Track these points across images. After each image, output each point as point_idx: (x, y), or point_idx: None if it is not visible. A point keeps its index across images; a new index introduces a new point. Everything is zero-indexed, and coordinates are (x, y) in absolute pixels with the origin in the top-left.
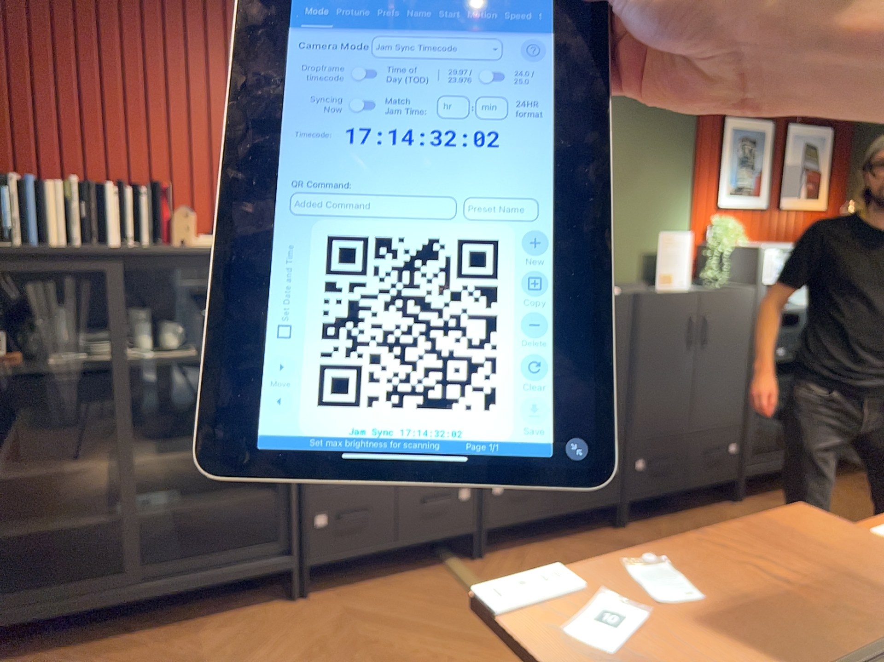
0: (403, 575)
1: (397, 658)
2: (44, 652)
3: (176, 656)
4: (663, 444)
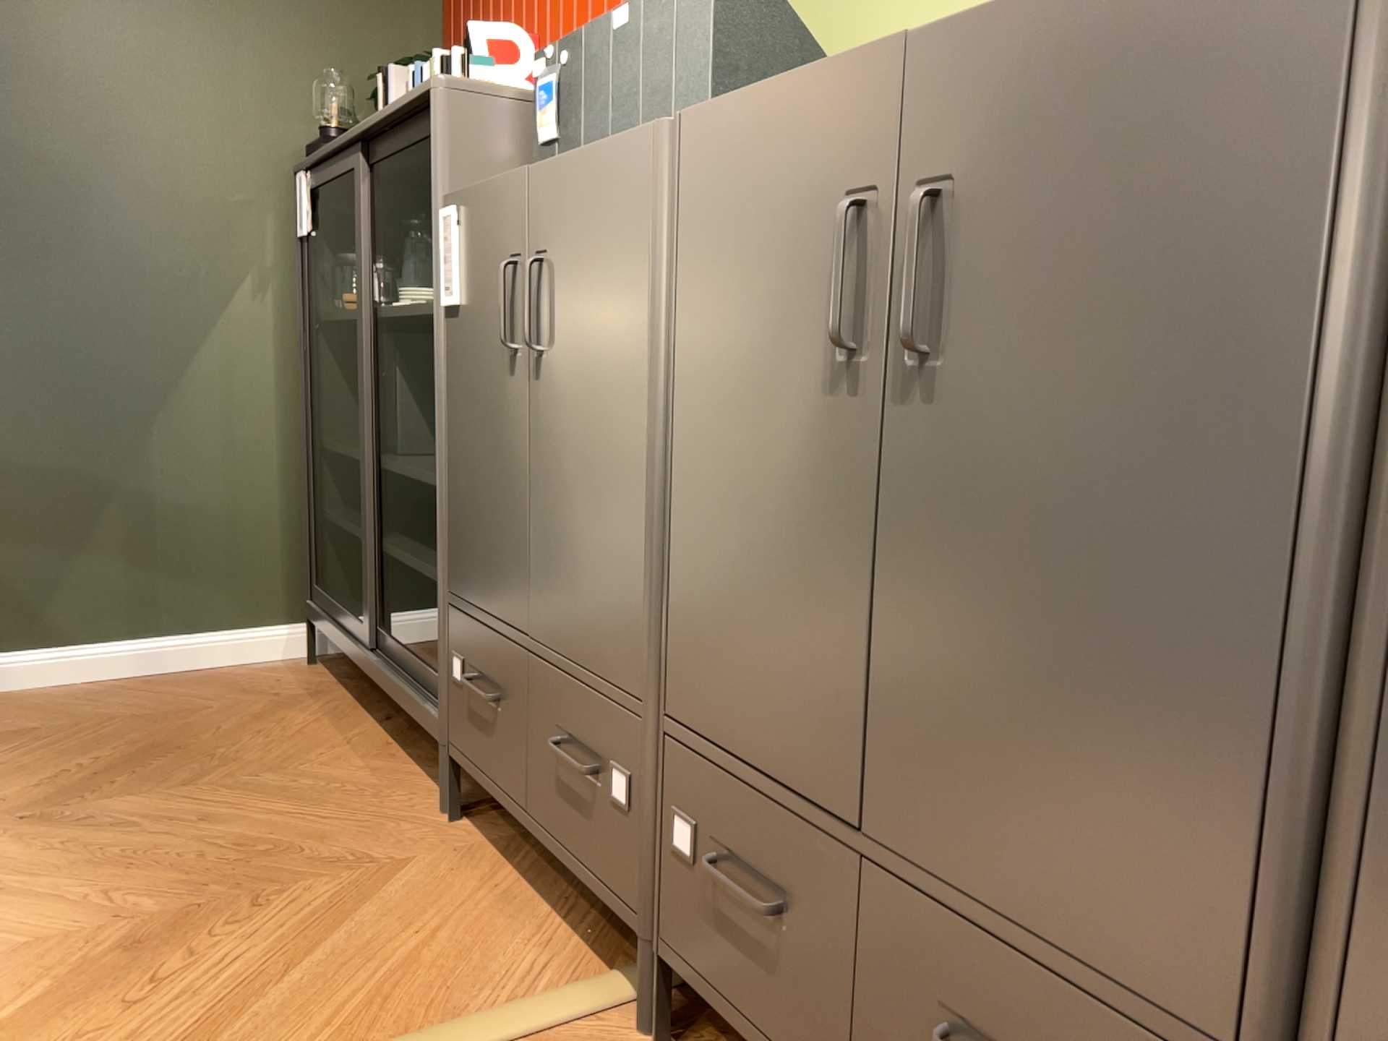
0: (553, 919)
1: (189, 935)
2: (349, 692)
3: (305, 755)
4: None
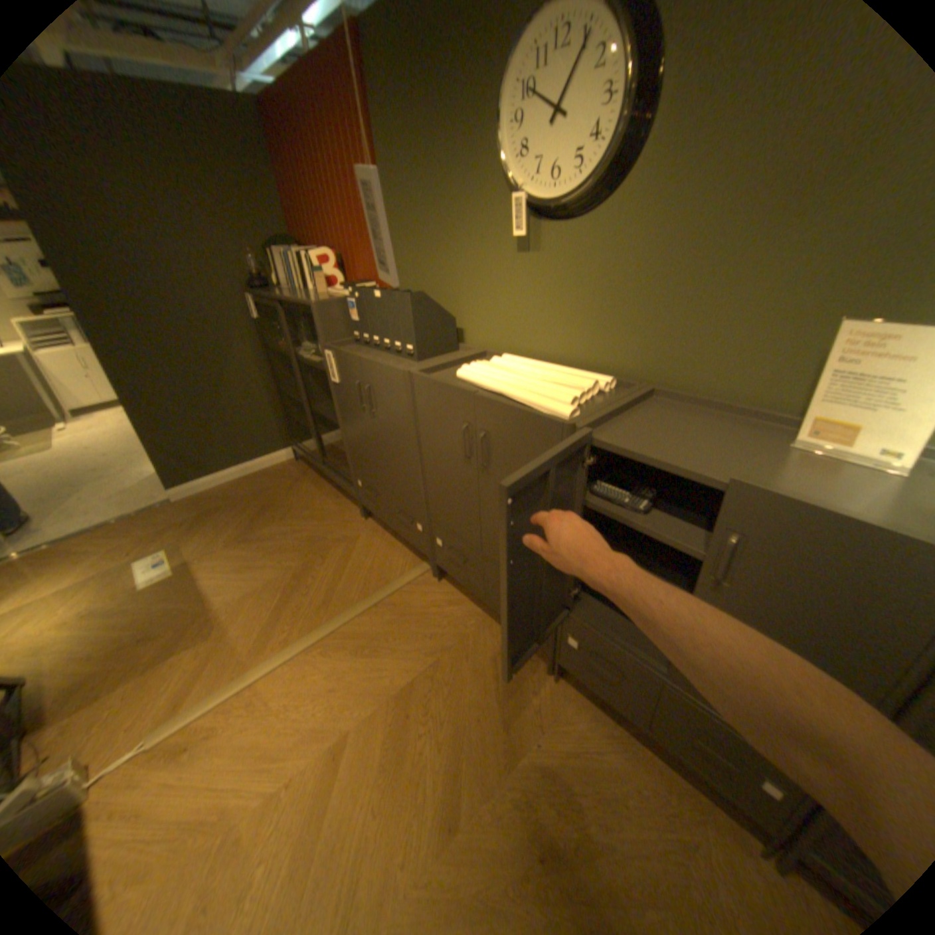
0: (404, 547)
1: (310, 571)
2: (315, 471)
3: (312, 501)
4: (610, 651)
